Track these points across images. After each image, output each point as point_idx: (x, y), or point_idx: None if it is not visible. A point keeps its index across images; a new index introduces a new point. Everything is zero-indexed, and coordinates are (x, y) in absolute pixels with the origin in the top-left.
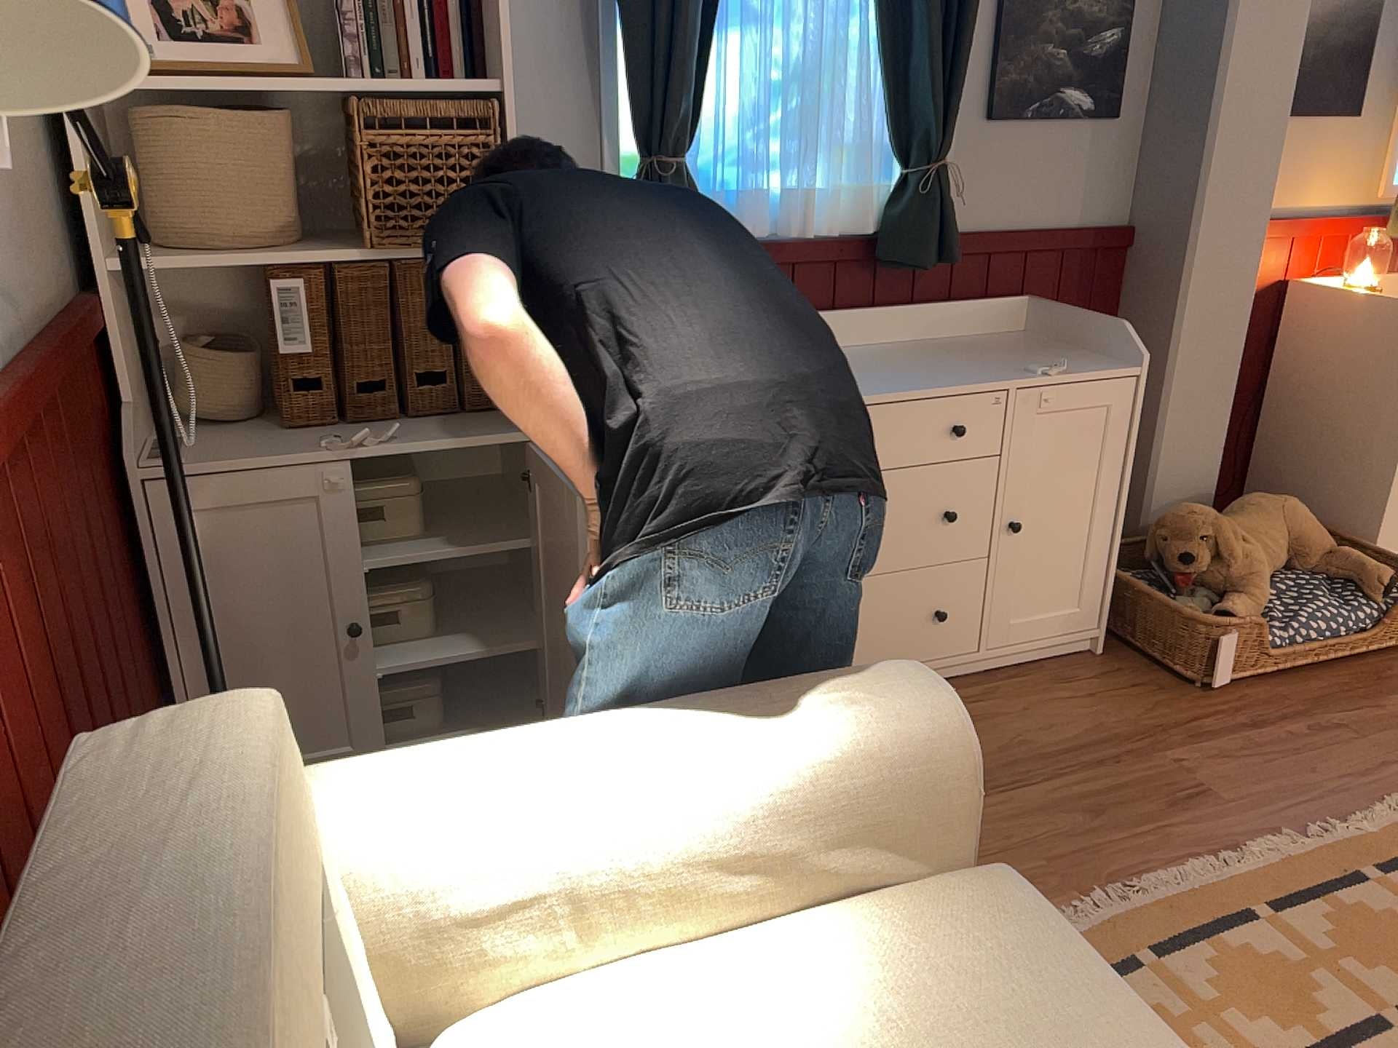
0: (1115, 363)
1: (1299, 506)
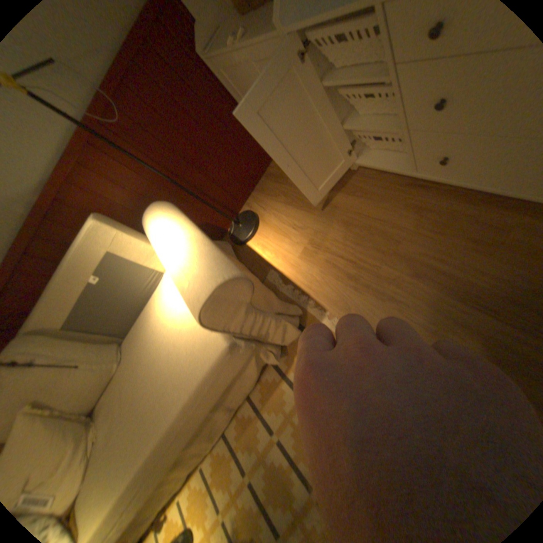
0: None
1: None
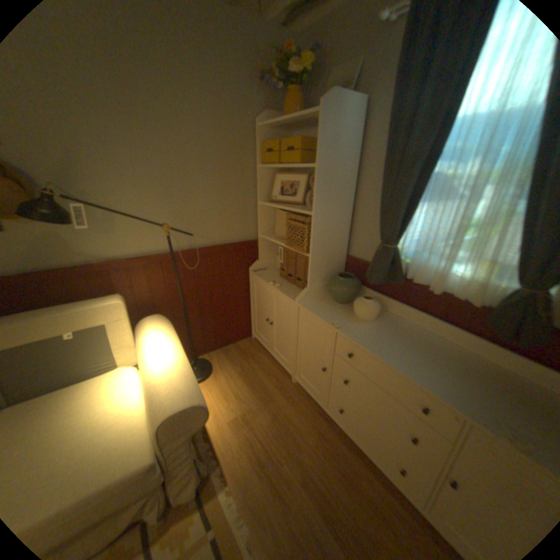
0: None
1: None
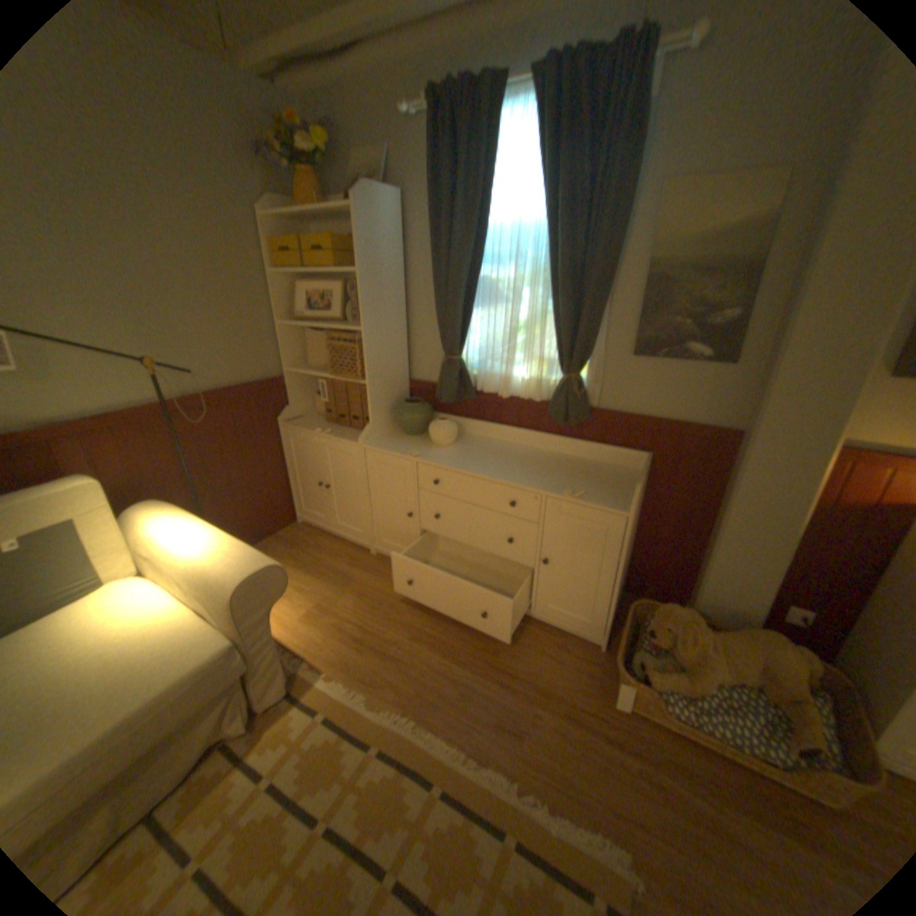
0: (621, 506)
1: (788, 660)
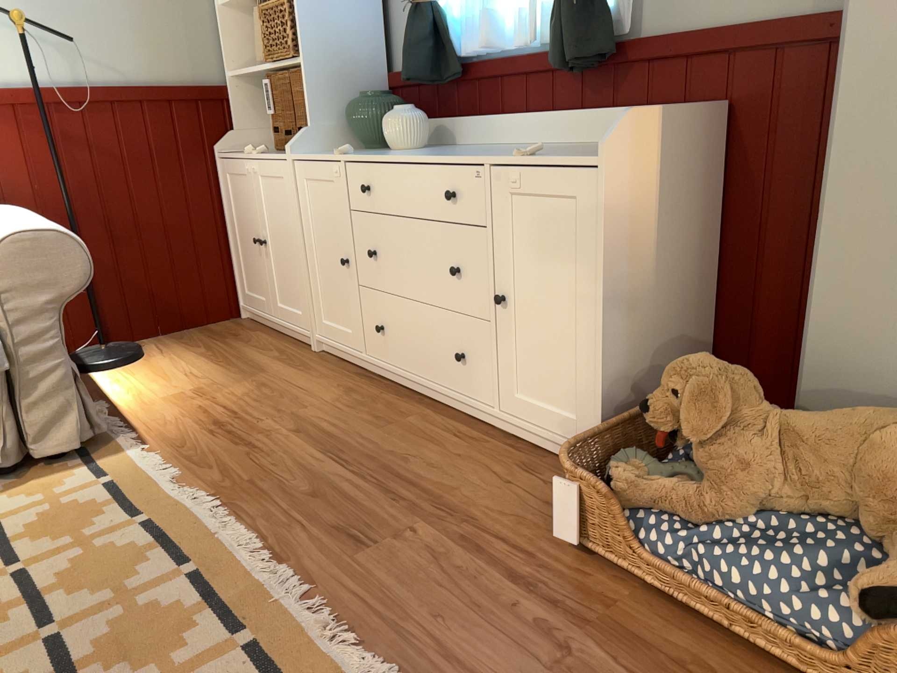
0: (599, 155)
1: None
